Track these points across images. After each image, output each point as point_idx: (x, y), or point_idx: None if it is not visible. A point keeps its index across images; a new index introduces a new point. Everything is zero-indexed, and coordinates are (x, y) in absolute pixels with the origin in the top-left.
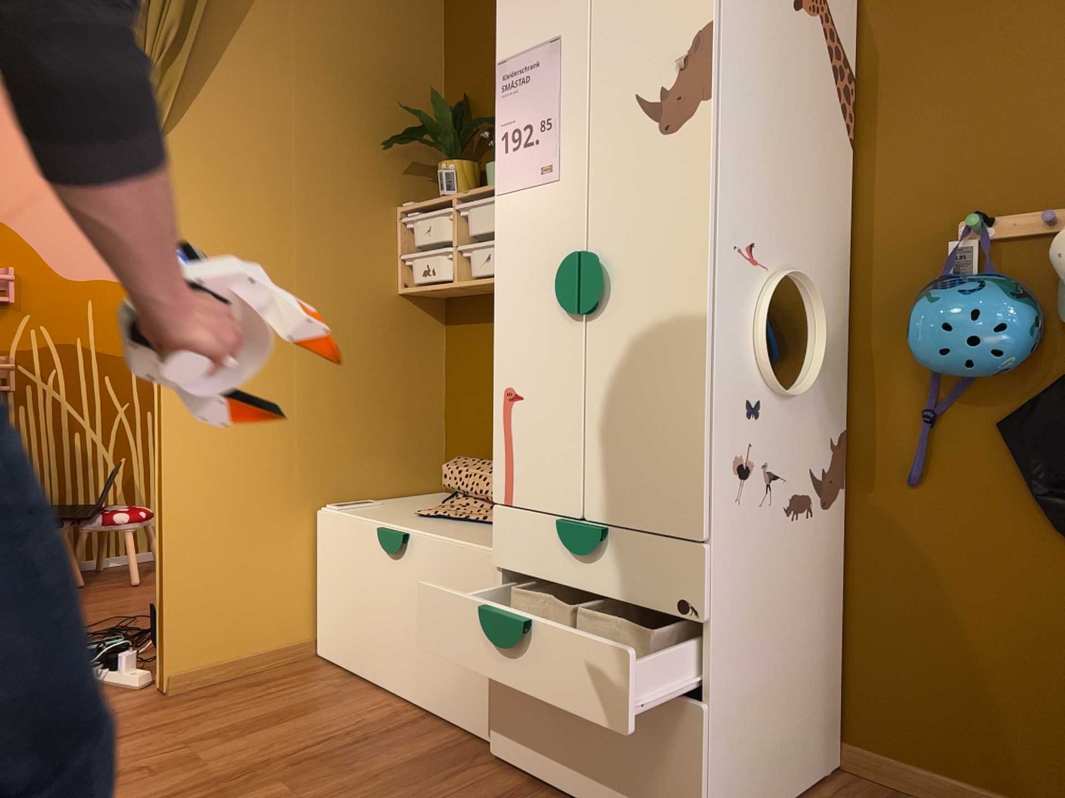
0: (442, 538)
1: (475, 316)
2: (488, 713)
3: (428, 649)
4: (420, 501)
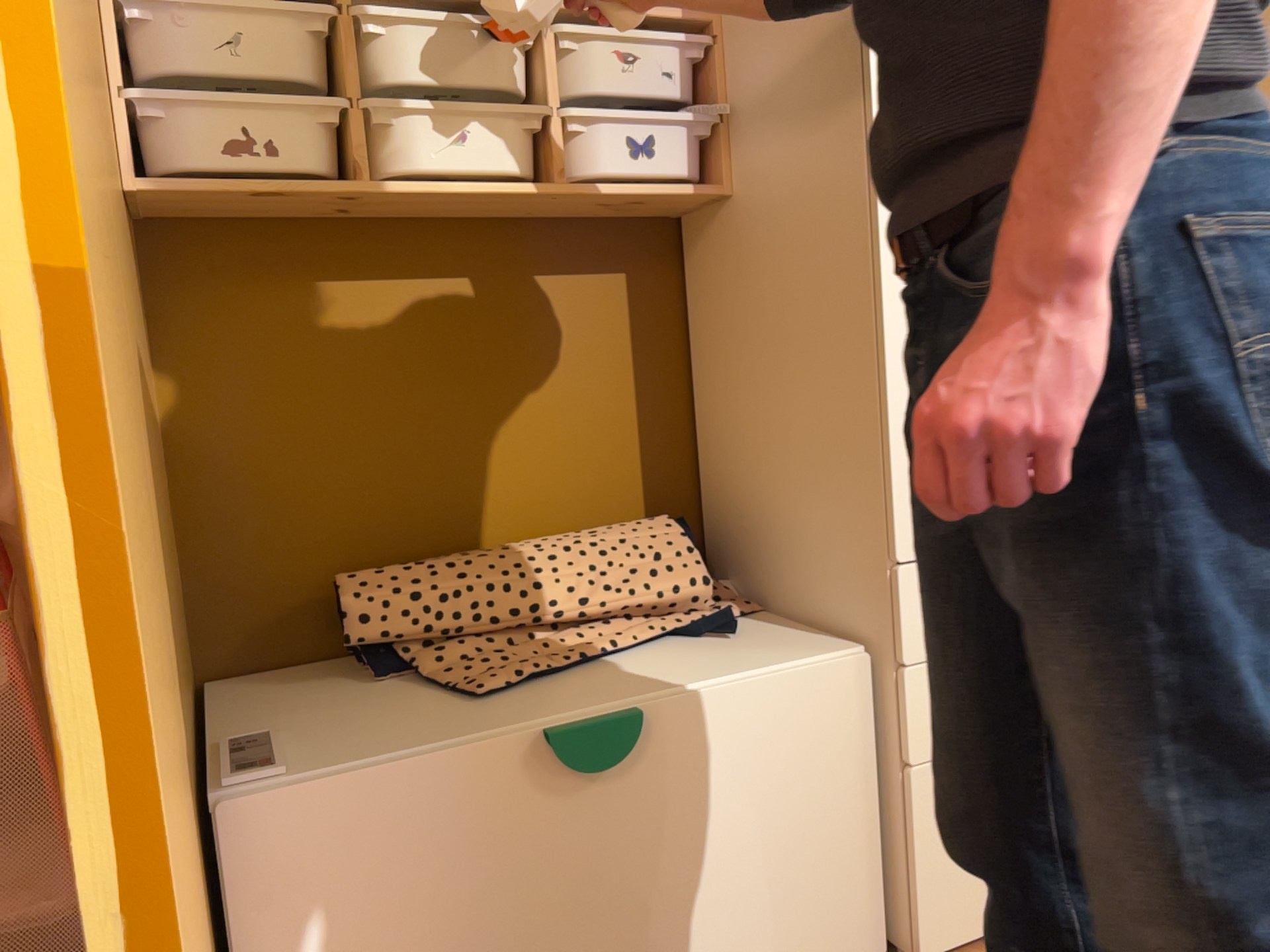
0: (710, 684)
1: (267, 269)
2: (864, 917)
3: (715, 904)
4: (292, 699)
